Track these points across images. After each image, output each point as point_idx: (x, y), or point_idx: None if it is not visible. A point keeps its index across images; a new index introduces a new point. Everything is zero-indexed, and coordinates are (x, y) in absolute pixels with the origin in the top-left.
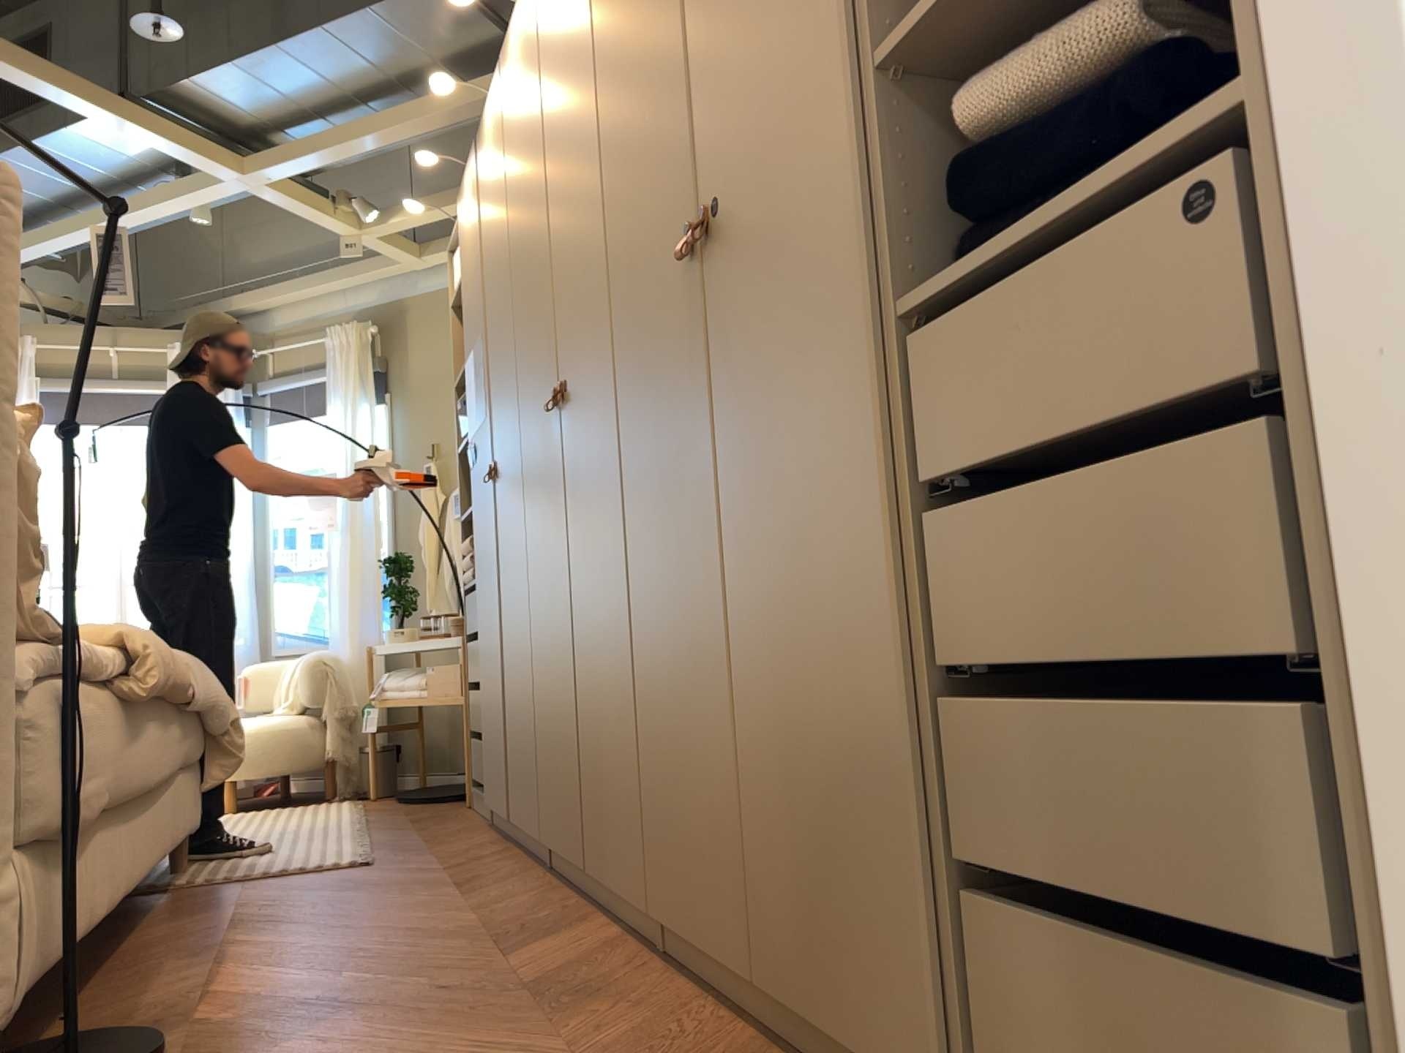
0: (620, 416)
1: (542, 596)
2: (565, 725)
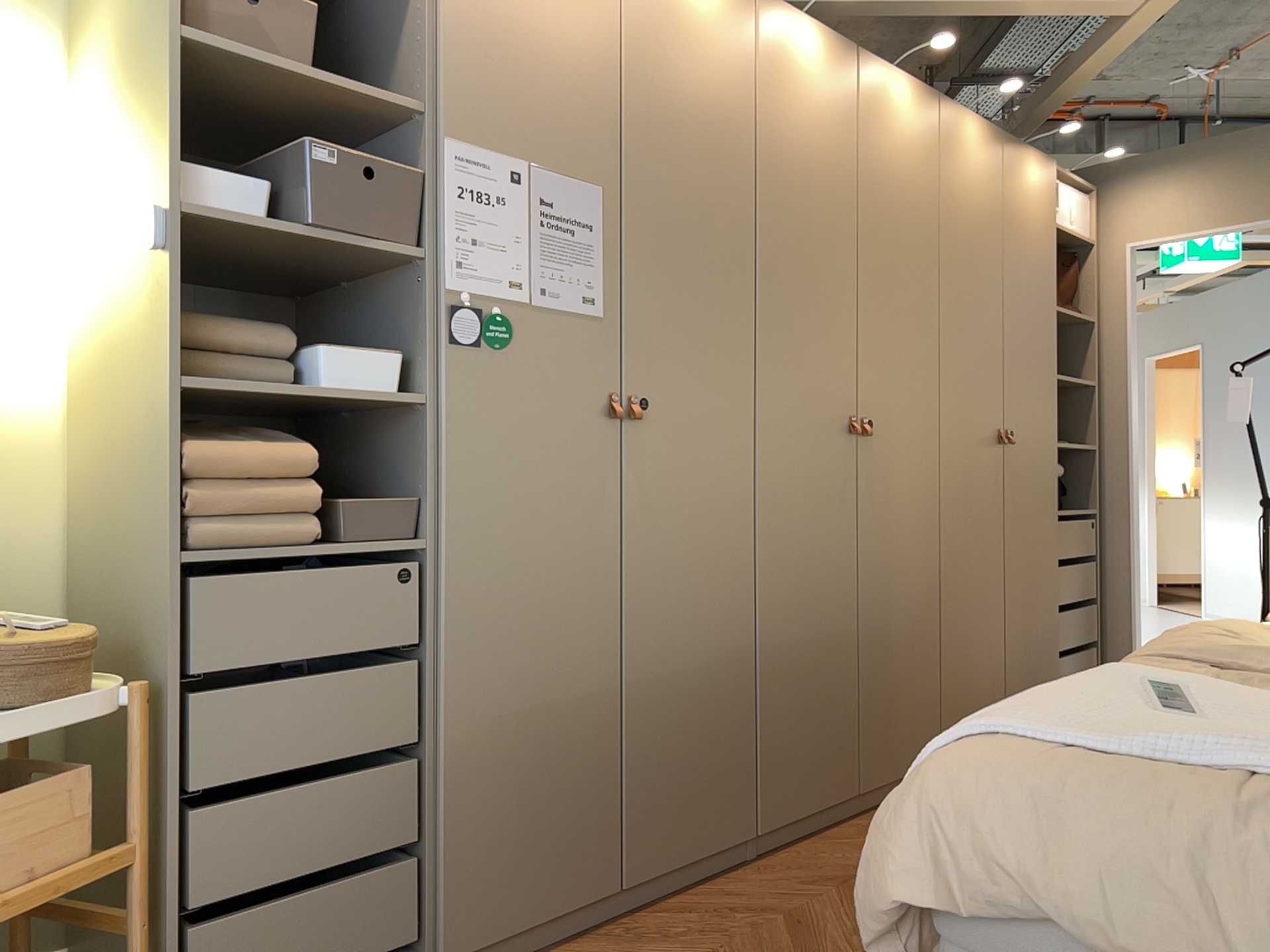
0: (940, 479)
1: (785, 587)
2: (827, 702)
